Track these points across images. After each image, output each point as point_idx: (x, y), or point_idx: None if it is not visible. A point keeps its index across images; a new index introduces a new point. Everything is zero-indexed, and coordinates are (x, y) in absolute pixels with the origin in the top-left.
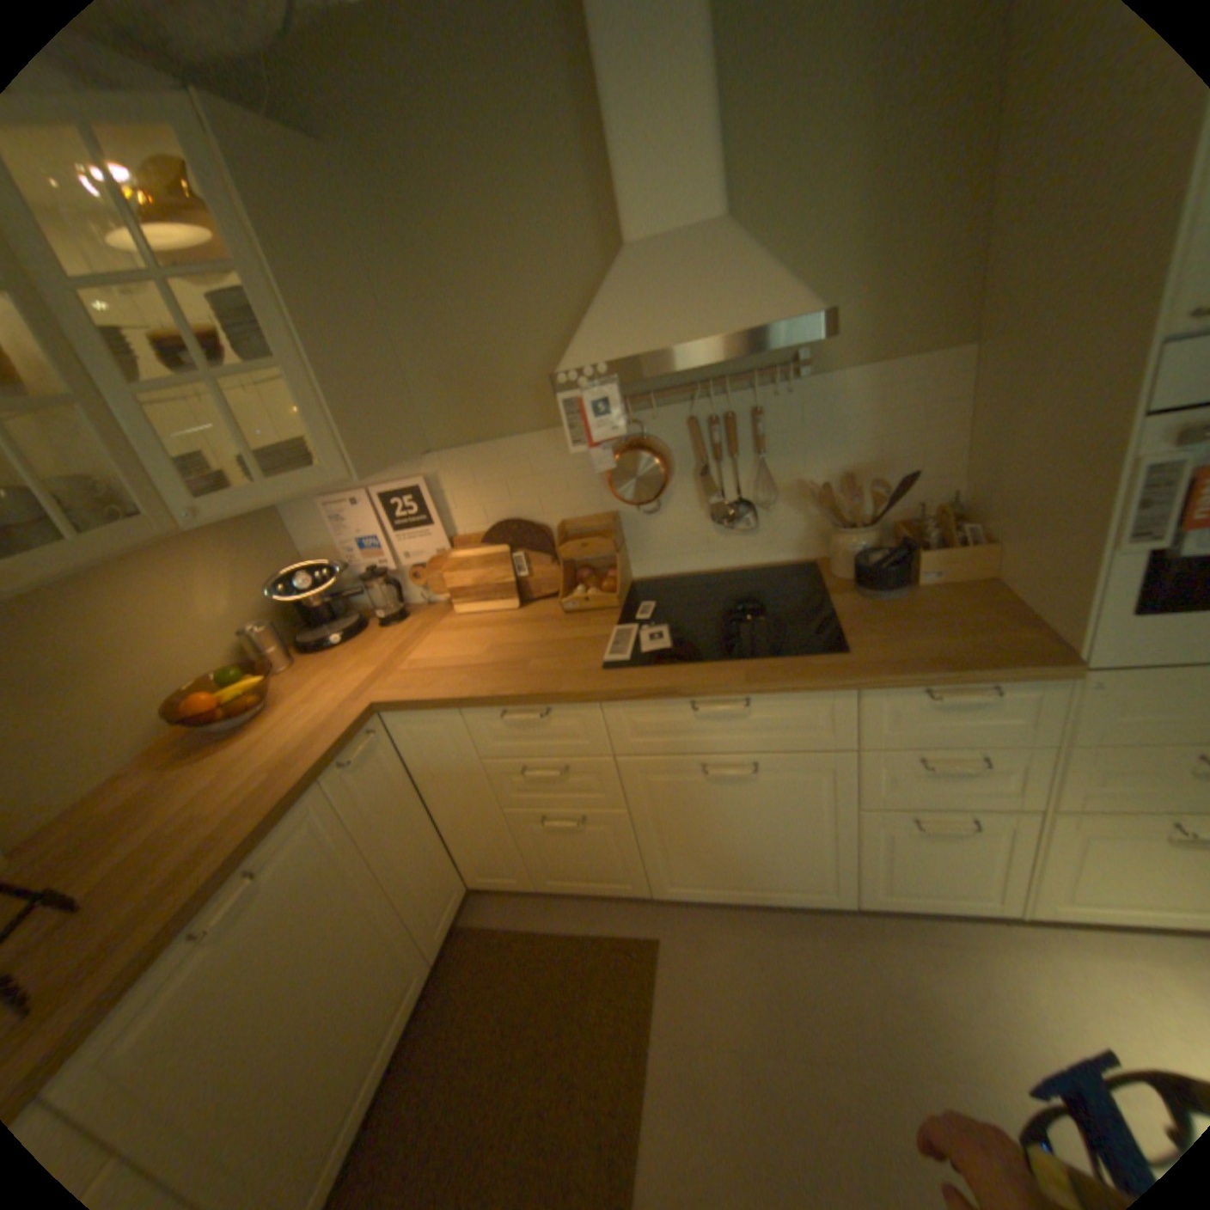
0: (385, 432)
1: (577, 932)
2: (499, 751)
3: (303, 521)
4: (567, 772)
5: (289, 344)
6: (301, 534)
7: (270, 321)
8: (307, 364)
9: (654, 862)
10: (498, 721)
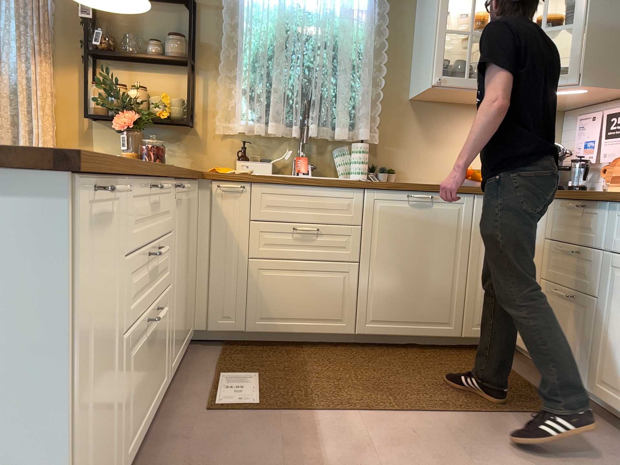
0: (619, 69)
1: (535, 386)
2: (555, 234)
3: (571, 132)
4: (576, 253)
5: (586, 19)
6: (567, 140)
7: (580, 8)
8: (587, 27)
9: (598, 355)
10: (562, 213)
